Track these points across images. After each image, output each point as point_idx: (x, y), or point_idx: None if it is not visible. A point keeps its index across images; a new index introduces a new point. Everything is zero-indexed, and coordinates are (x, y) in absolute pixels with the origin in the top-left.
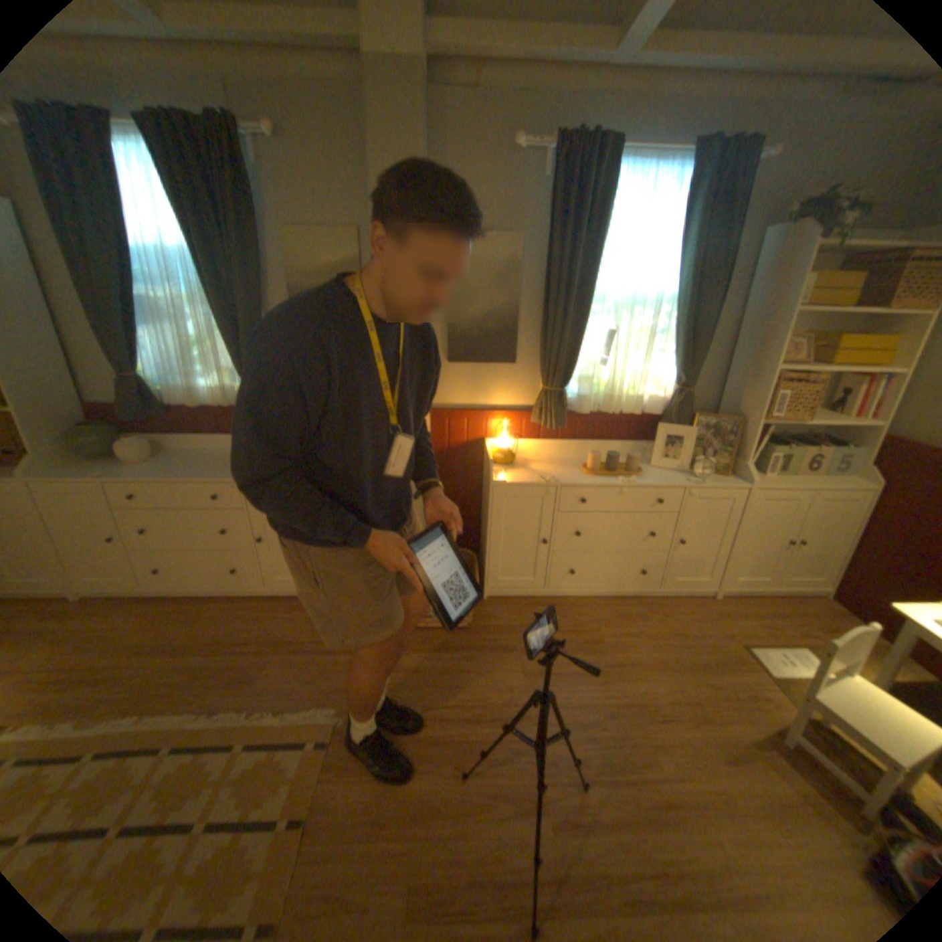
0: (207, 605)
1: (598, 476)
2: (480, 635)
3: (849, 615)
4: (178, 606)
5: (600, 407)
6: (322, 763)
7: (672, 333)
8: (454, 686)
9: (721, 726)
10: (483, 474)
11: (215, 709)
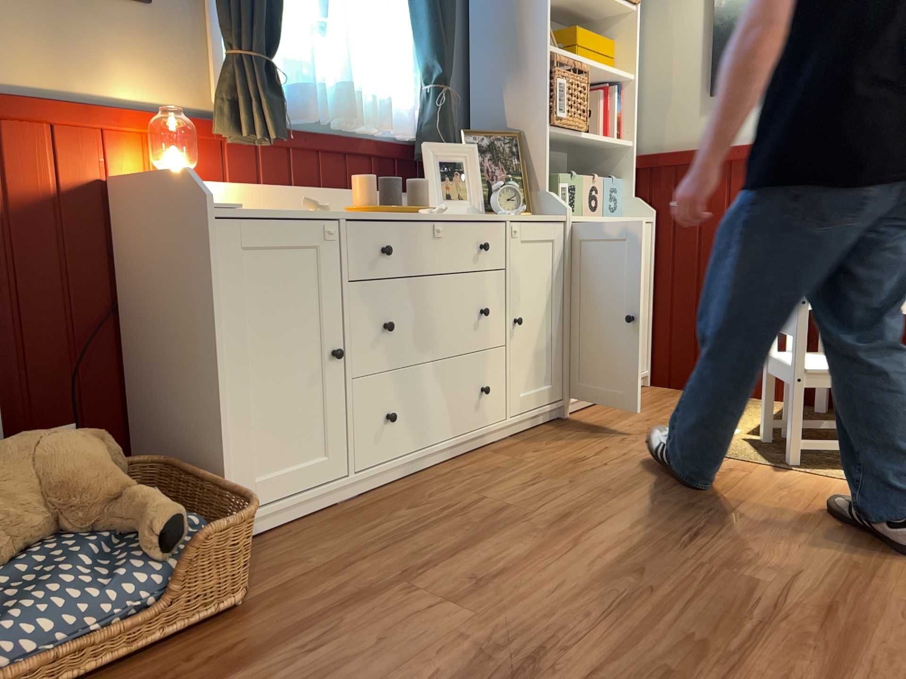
0: None
1: (384, 213)
2: (288, 598)
3: (673, 388)
4: None
5: (330, 113)
6: None
7: None
8: None
9: (732, 507)
10: (126, 263)
11: None
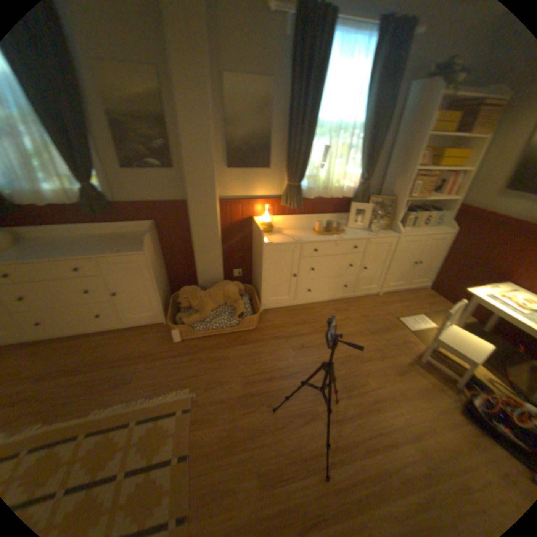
0: (83, 339)
1: (322, 235)
2: (264, 331)
3: (437, 295)
4: (62, 343)
5: (320, 194)
6: (190, 420)
7: (360, 148)
8: (256, 362)
9: (392, 358)
10: (254, 239)
11: (109, 402)
